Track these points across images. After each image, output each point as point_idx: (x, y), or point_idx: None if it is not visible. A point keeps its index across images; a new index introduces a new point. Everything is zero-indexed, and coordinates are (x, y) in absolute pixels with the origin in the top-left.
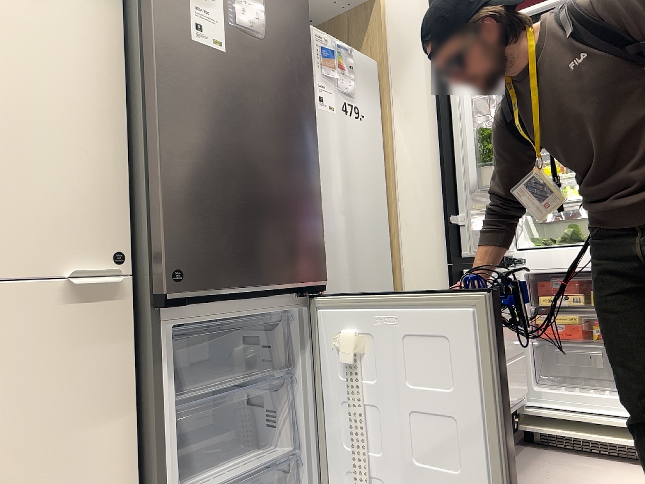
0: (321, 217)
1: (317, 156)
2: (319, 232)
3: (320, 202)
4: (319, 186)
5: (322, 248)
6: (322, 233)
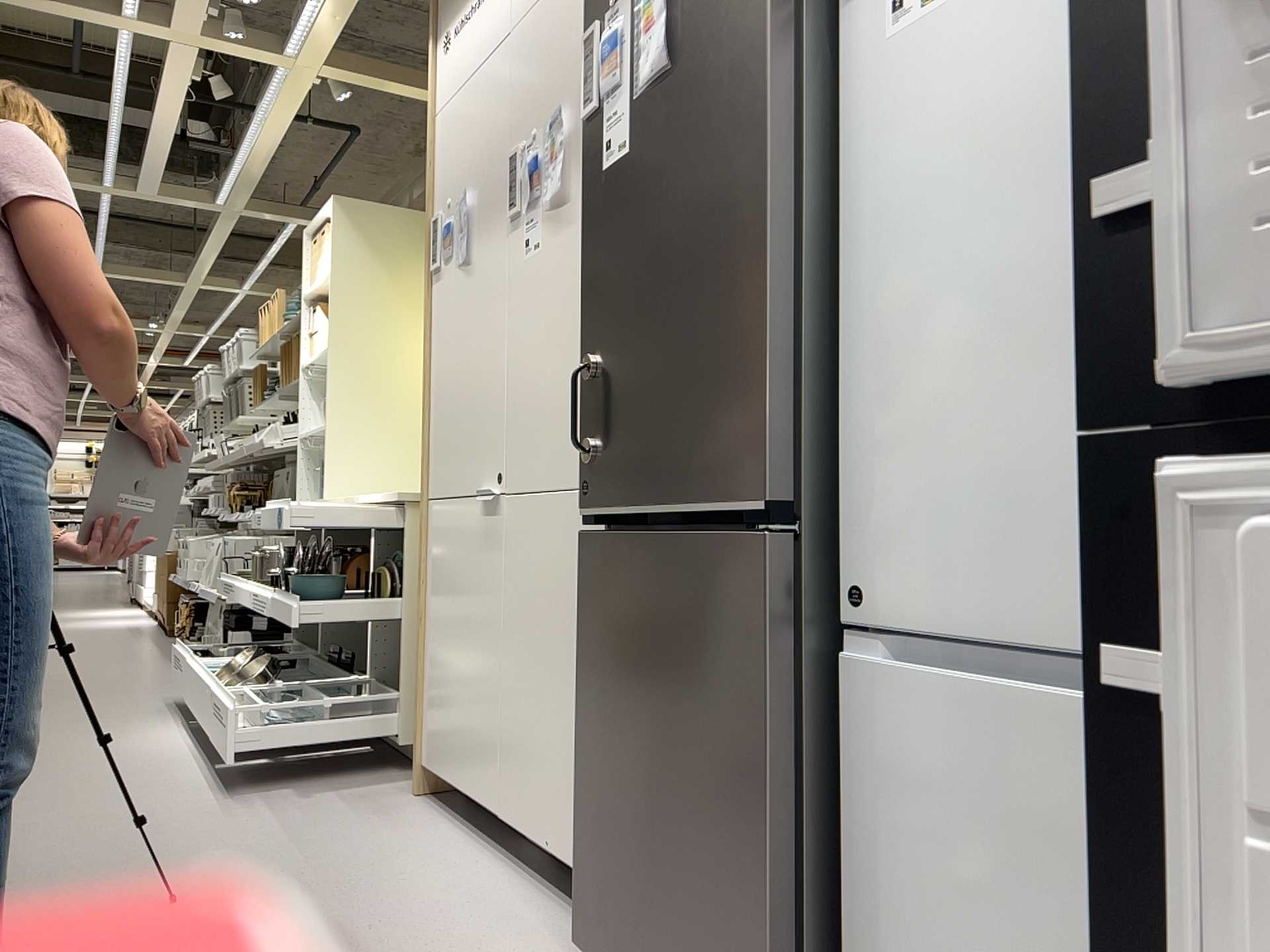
0: (766, 357)
1: (766, 216)
2: (758, 394)
3: (766, 322)
4: (766, 286)
5: (765, 429)
6: (766, 393)
